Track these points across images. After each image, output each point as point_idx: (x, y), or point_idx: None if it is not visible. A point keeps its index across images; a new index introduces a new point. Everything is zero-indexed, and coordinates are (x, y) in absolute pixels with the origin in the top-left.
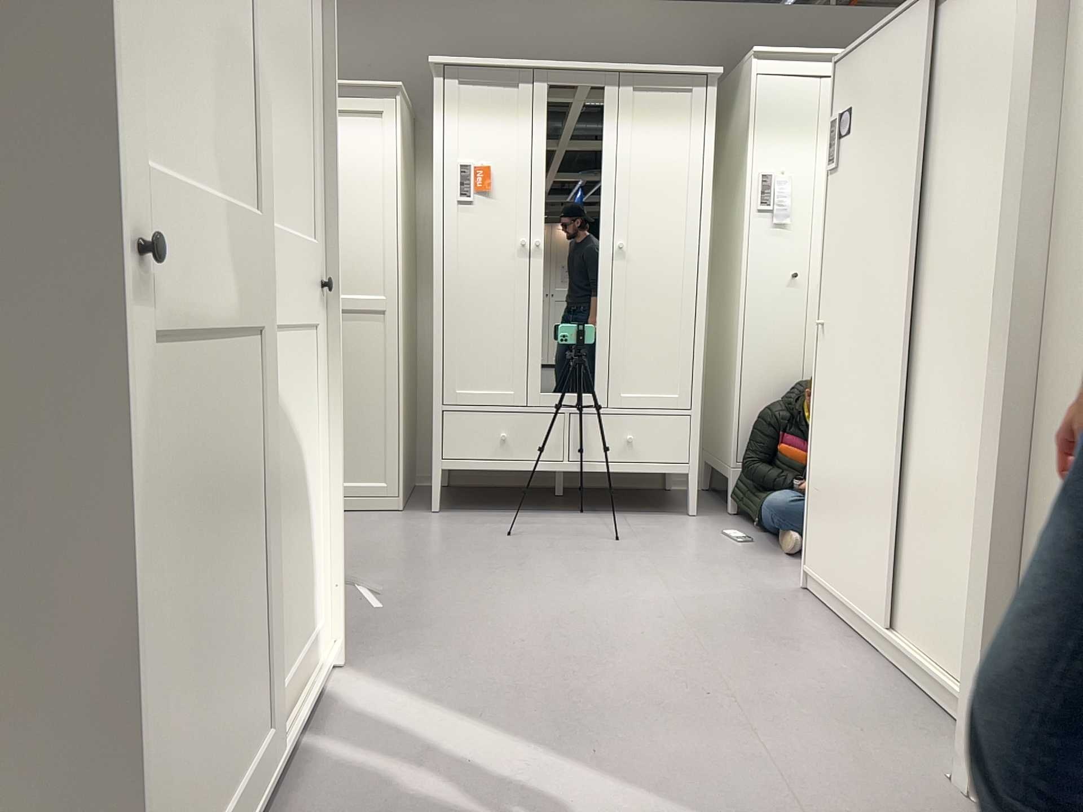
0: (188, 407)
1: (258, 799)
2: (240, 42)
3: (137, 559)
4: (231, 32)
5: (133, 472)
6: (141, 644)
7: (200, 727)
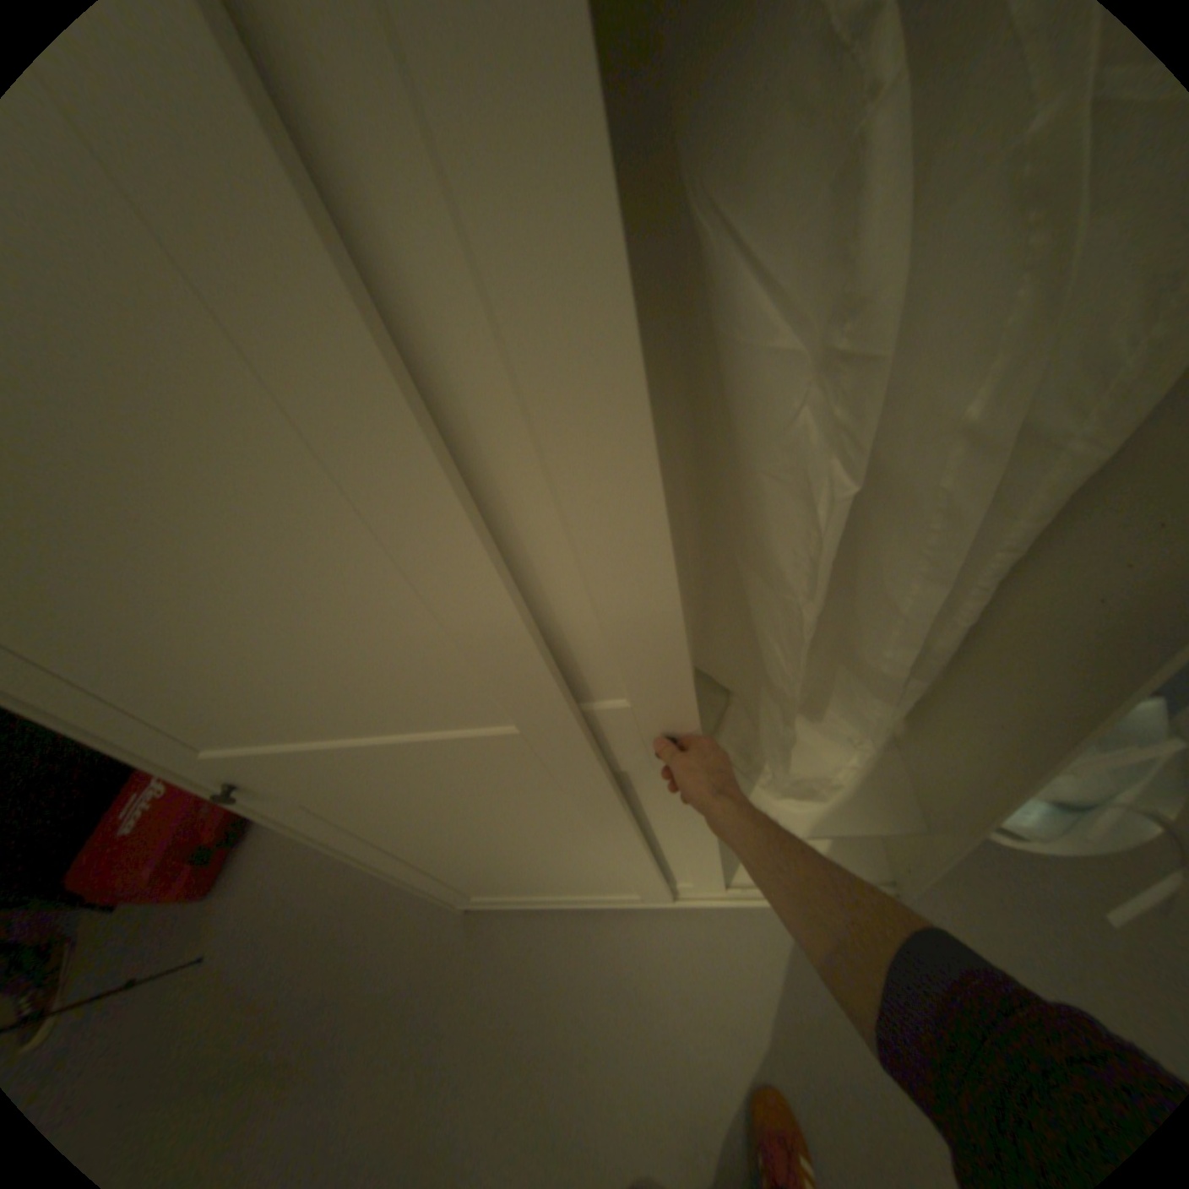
0: (408, 816)
1: (619, 905)
2: (368, 574)
3: (360, 850)
4: (319, 582)
5: (328, 834)
6: (387, 863)
7: (503, 880)
